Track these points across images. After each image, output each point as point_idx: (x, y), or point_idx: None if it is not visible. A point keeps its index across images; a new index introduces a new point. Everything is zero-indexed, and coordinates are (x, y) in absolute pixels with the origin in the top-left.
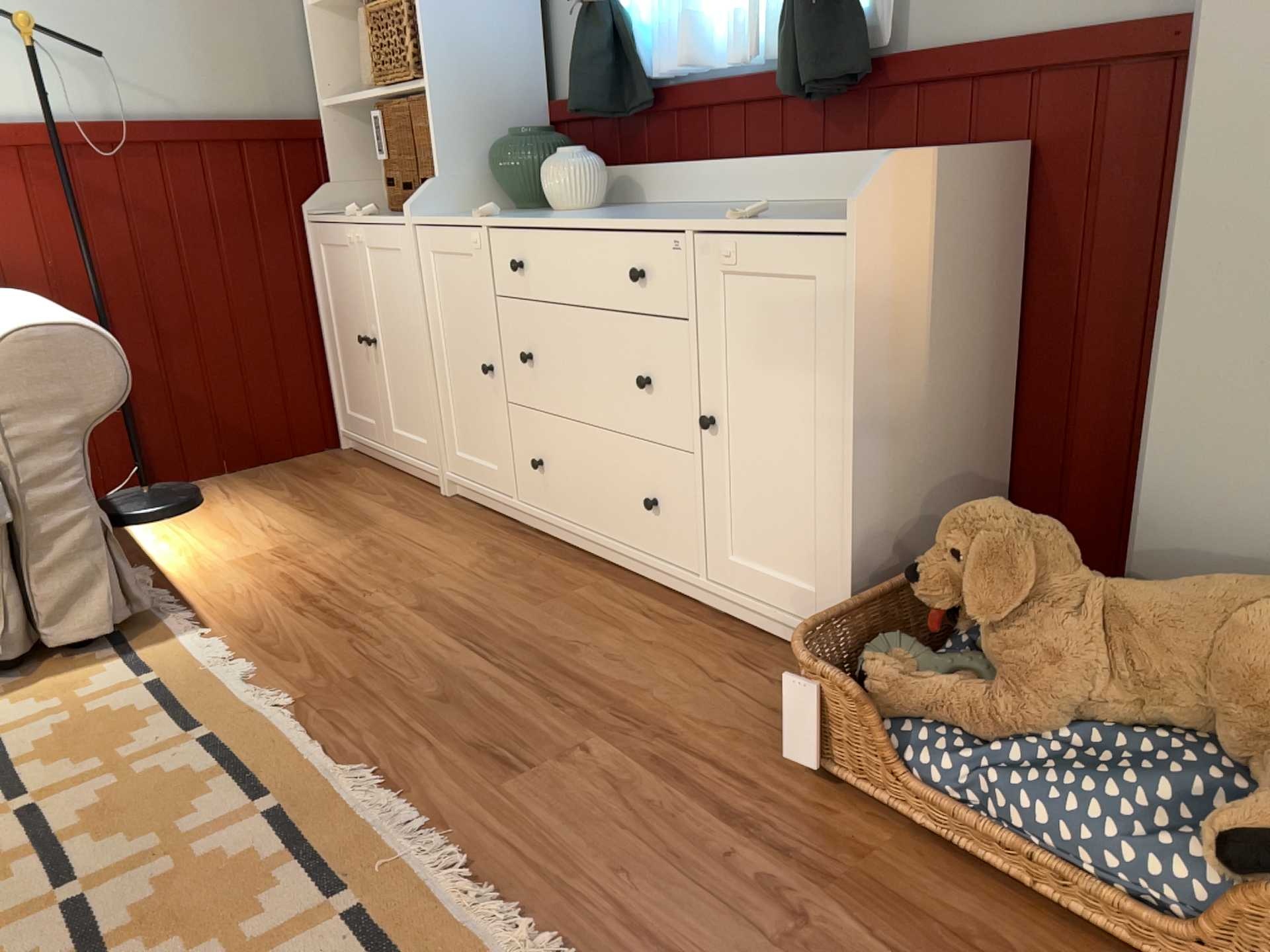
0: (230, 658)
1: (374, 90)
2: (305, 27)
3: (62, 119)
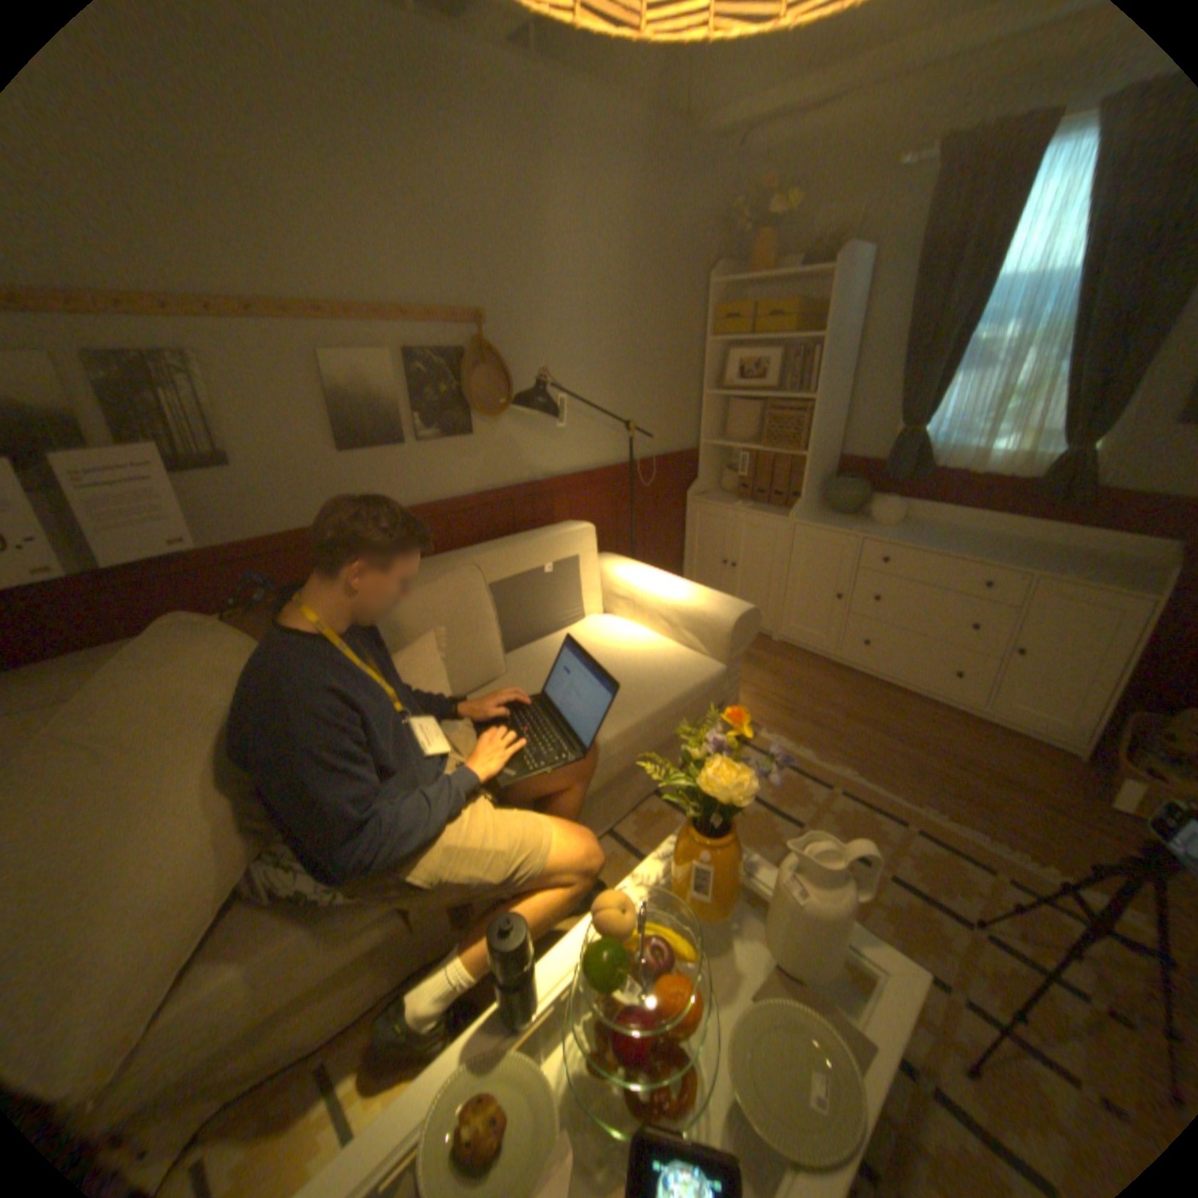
0: (796, 747)
1: (741, 440)
2: (697, 401)
3: (613, 461)
